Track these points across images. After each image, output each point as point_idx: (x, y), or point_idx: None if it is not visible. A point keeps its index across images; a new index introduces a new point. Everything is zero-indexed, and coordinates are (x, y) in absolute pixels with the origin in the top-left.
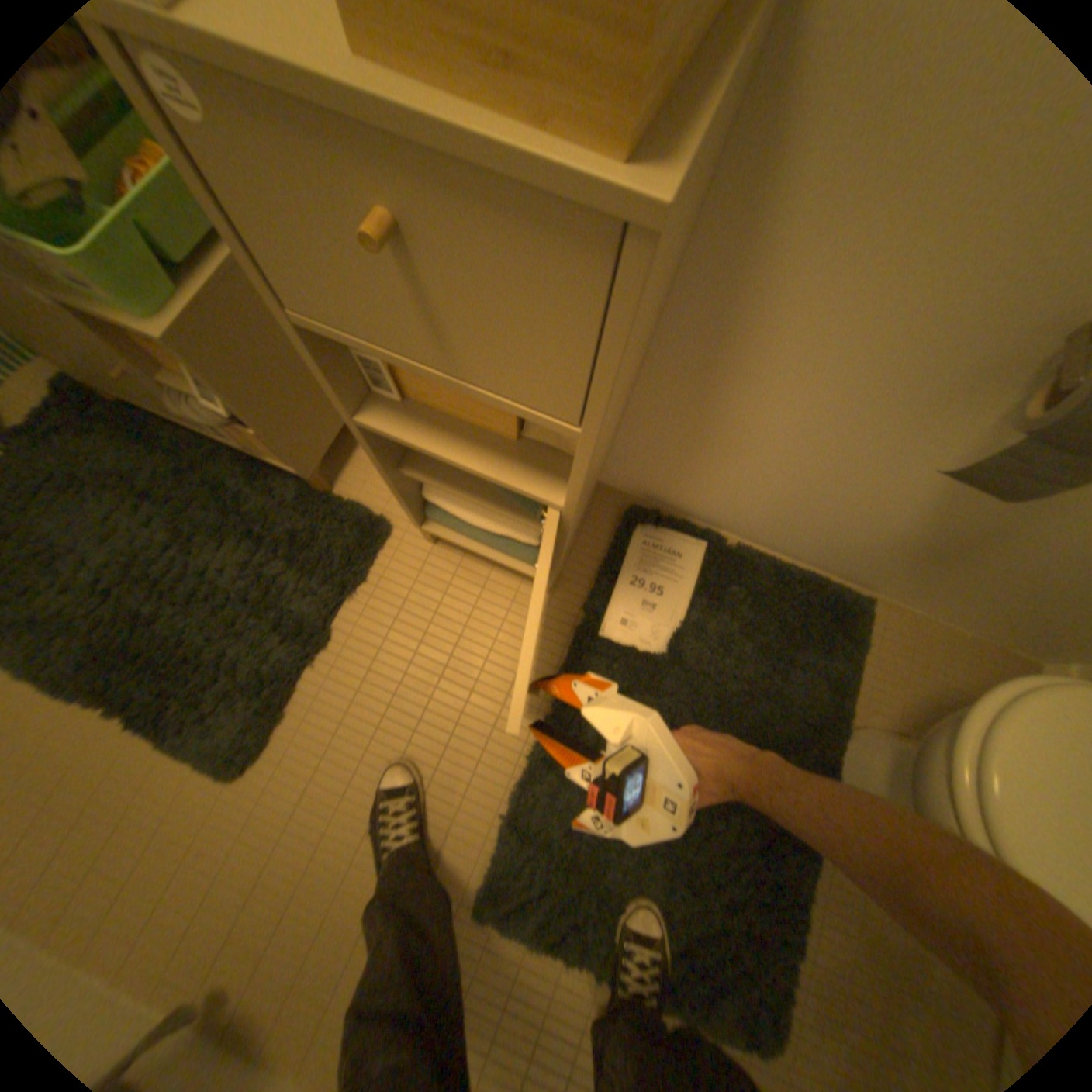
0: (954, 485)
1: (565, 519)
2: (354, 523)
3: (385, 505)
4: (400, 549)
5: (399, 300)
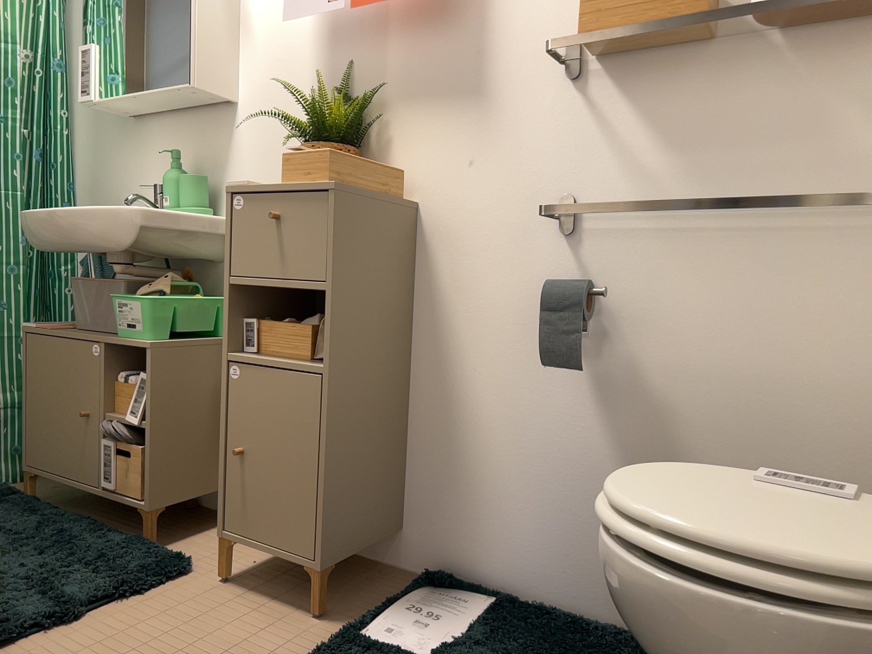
0: (609, 428)
1: (323, 393)
2: (161, 554)
3: (194, 560)
4: (189, 582)
5: (271, 250)
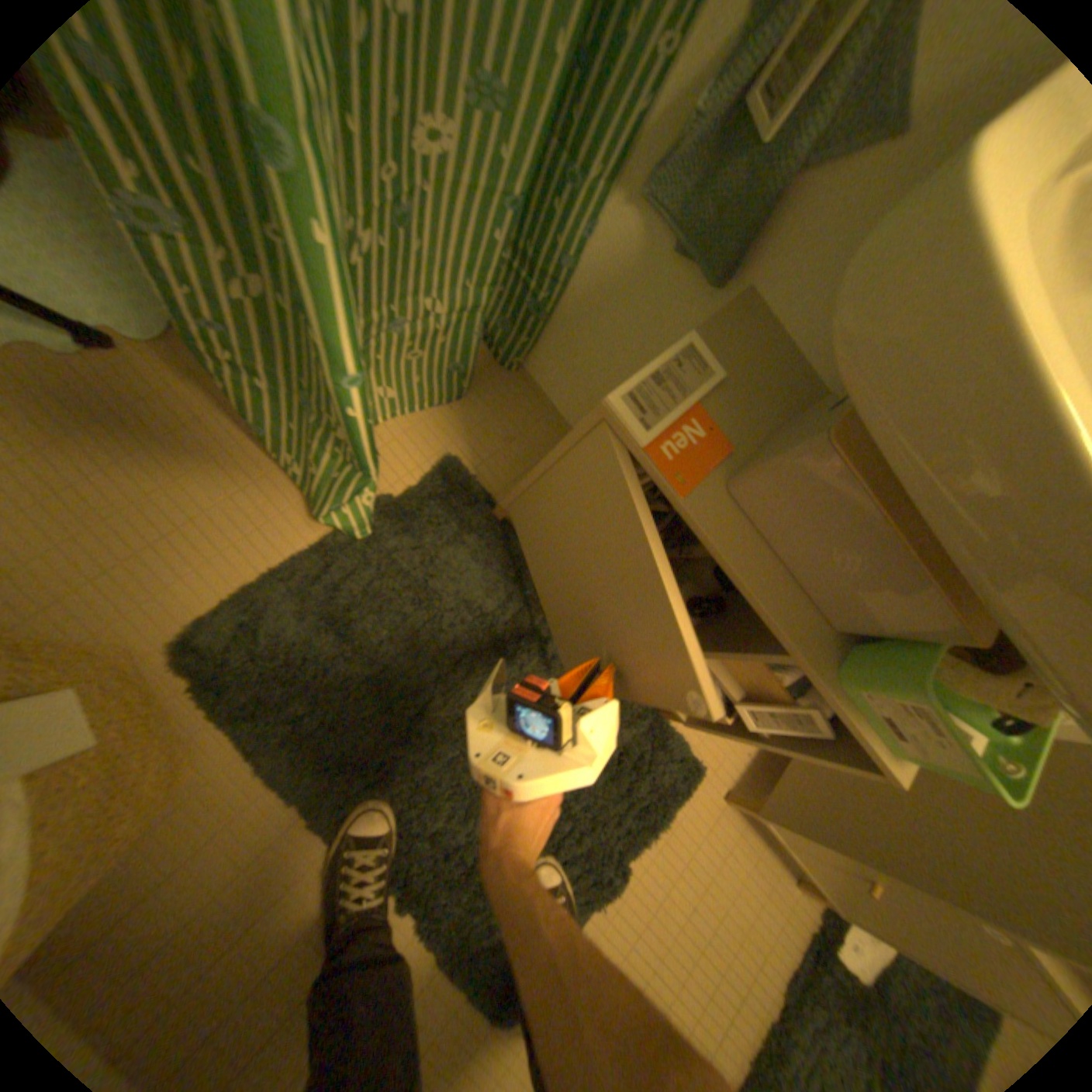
0: None
1: None
2: (685, 766)
3: (702, 746)
4: (704, 800)
5: None
